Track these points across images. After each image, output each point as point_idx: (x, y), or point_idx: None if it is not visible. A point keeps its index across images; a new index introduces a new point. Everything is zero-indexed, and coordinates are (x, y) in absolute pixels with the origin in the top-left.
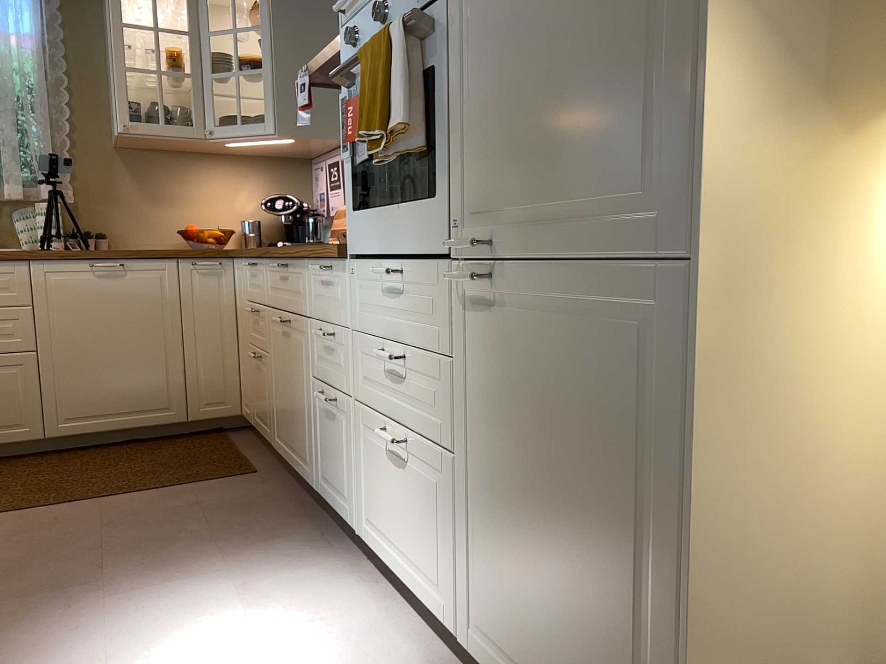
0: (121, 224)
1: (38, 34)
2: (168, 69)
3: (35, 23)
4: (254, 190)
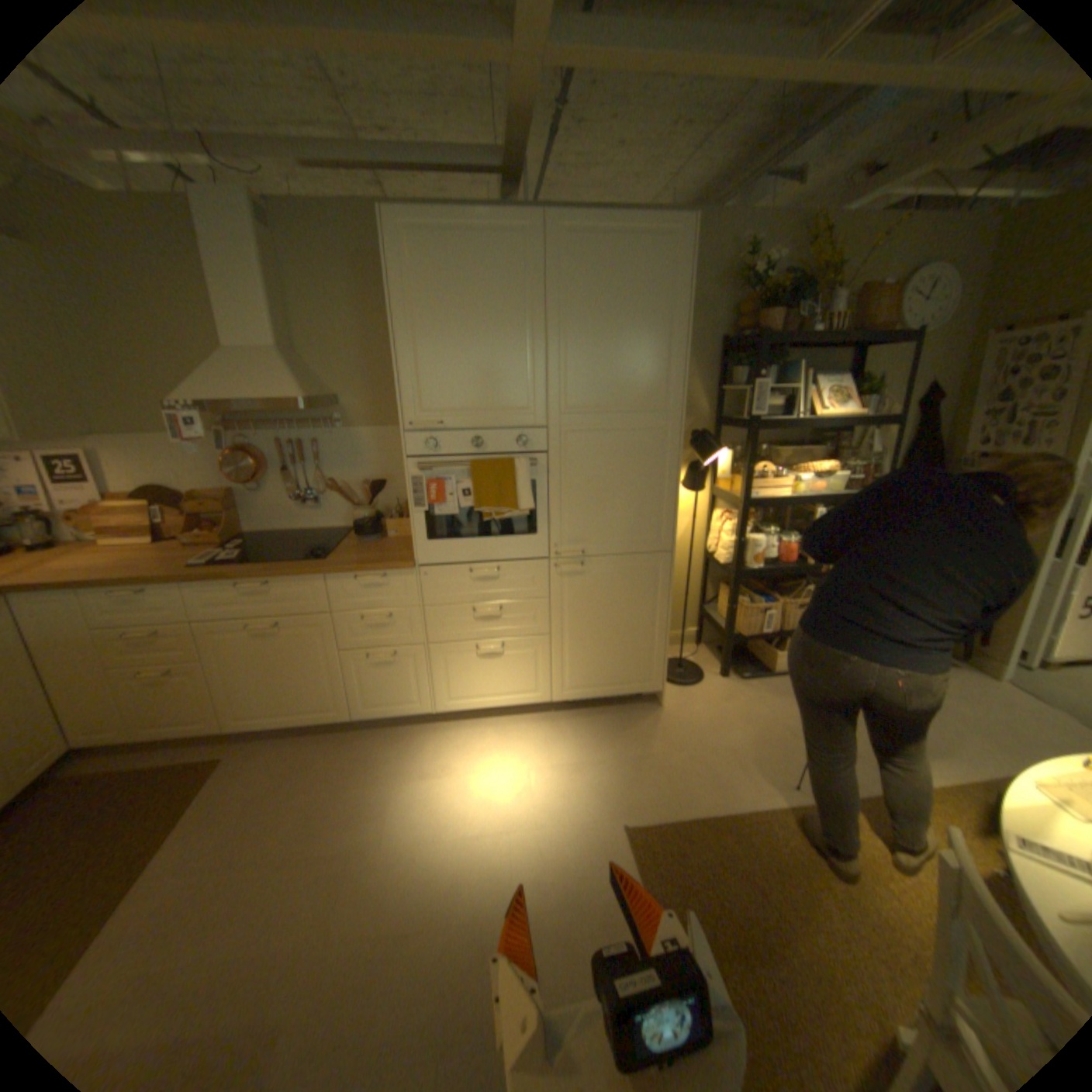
0: None
1: None
2: None
3: None
4: None
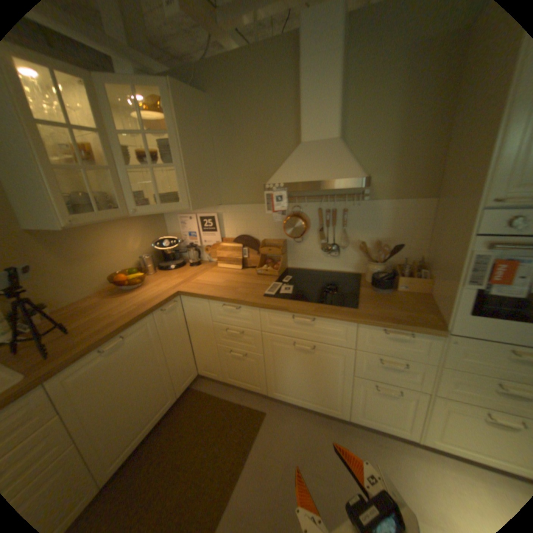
0: (52, 290)
1: None
2: (81, 161)
3: None
4: (138, 235)
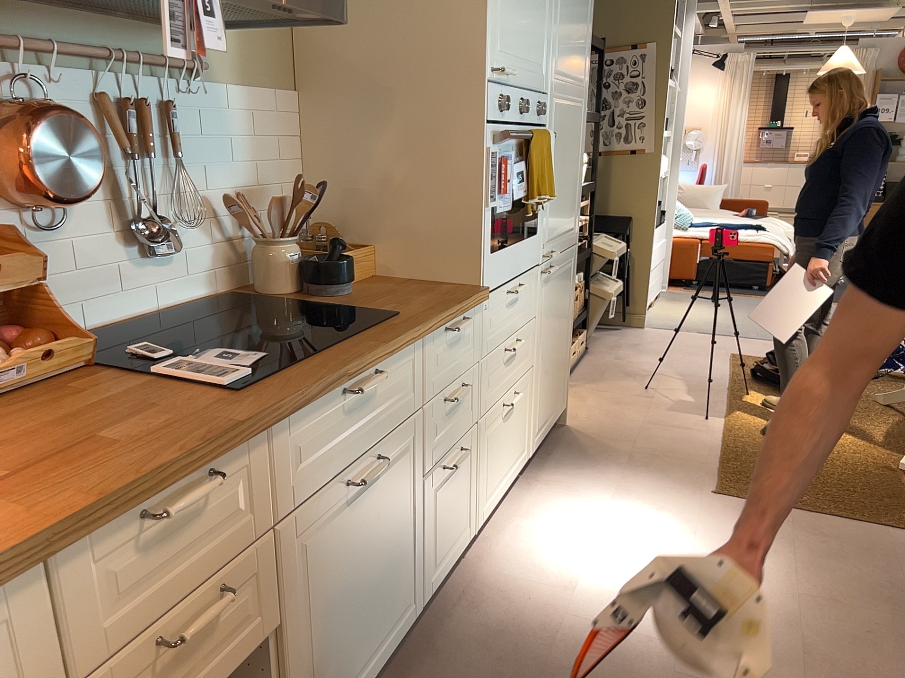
0: None
1: None
2: None
3: None
4: None
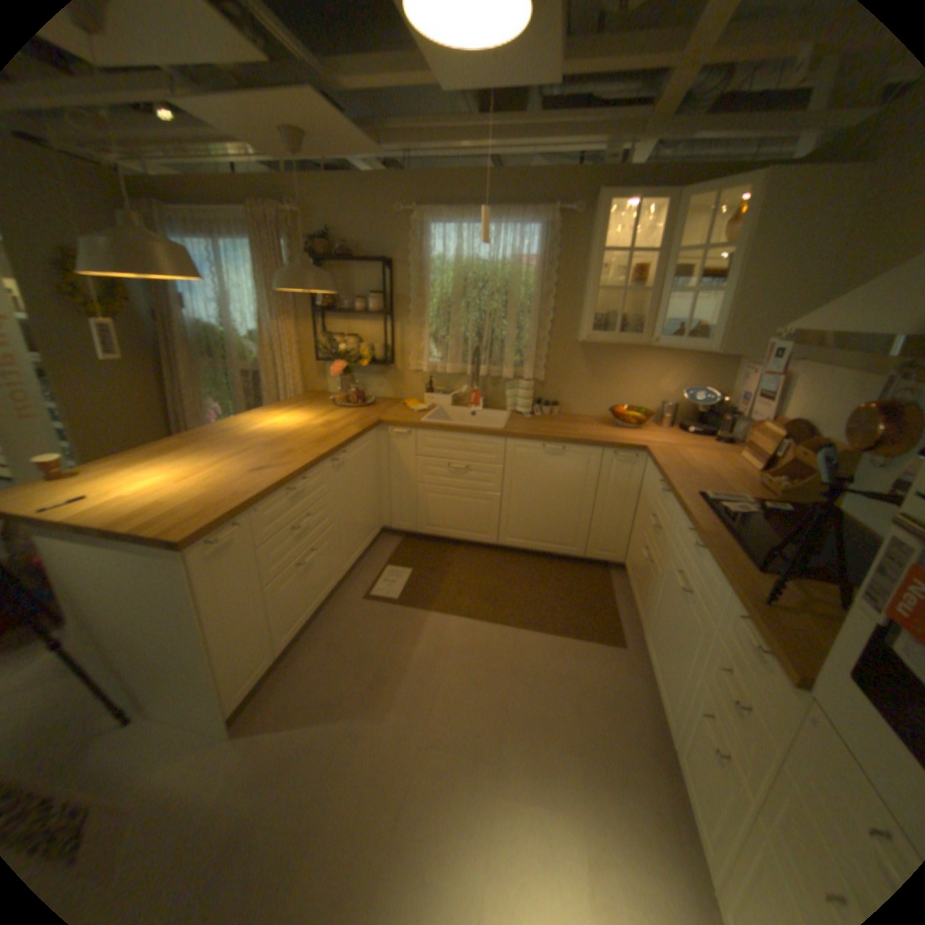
0: (570, 395)
1: (542, 256)
2: (633, 282)
3: (541, 247)
4: (681, 375)
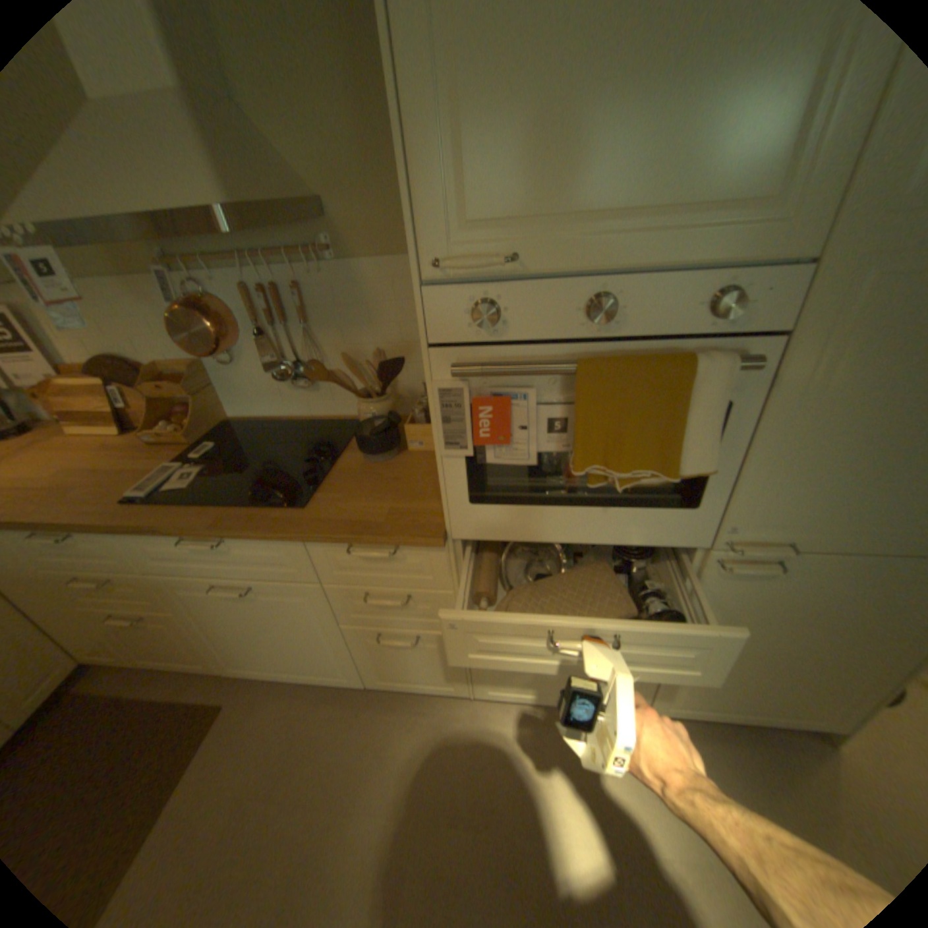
0: None
1: None
2: None
3: None
4: None
